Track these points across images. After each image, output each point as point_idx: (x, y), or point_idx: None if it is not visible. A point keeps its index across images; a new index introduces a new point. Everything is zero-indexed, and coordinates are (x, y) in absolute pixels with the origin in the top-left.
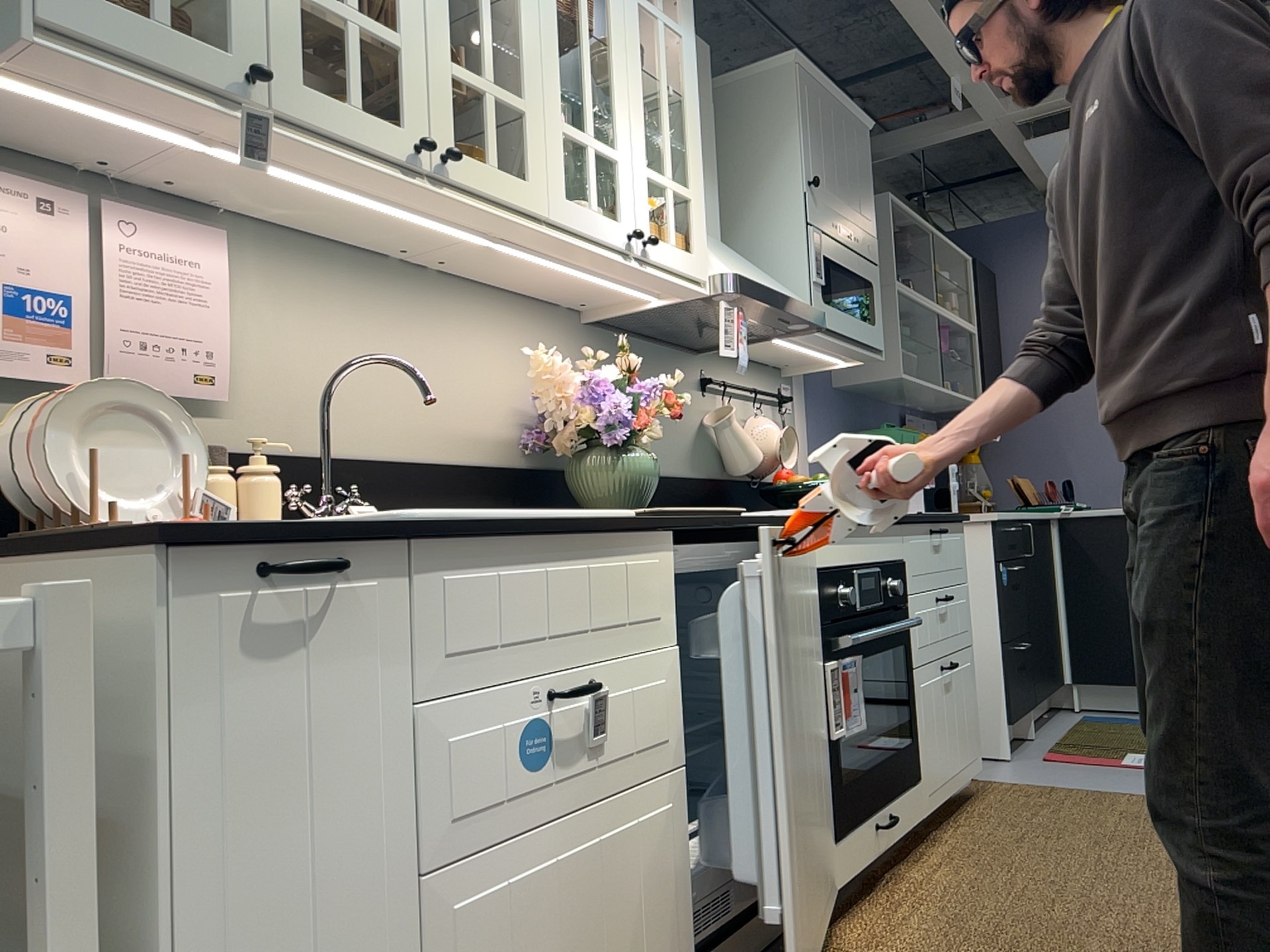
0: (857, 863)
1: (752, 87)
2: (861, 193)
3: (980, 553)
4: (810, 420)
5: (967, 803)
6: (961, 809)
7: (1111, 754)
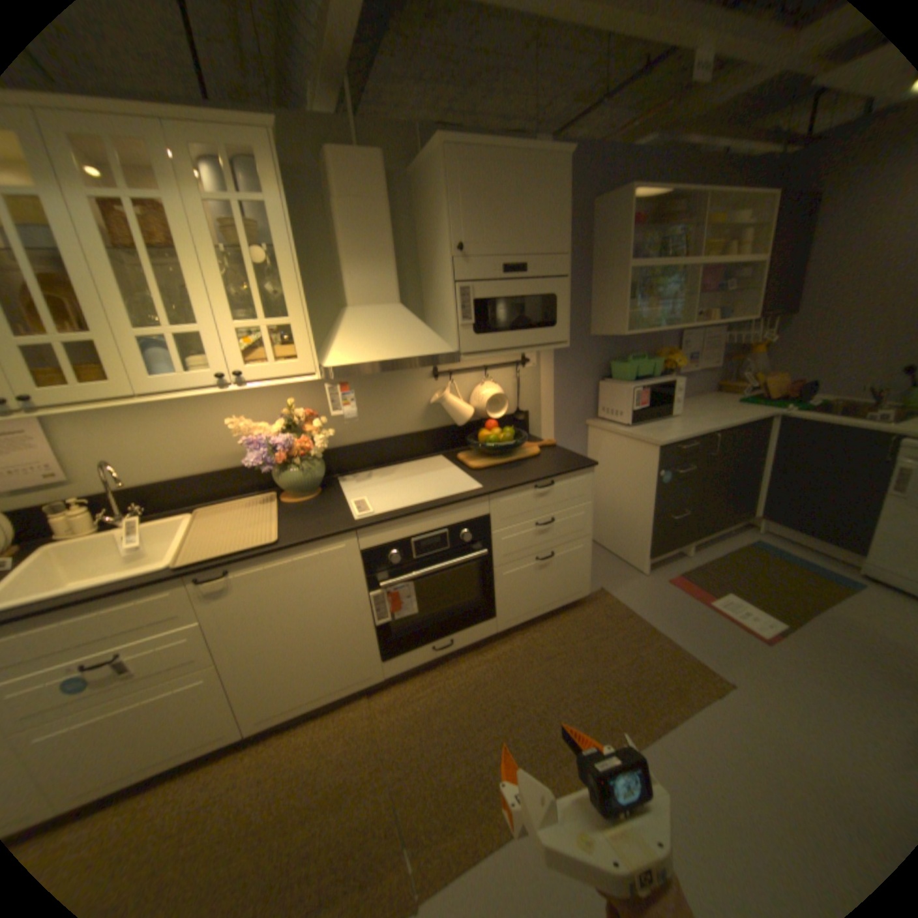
0: (406, 667)
1: (428, 164)
2: (542, 223)
3: (650, 462)
4: (553, 366)
5: (567, 612)
6: (557, 617)
7: (715, 593)
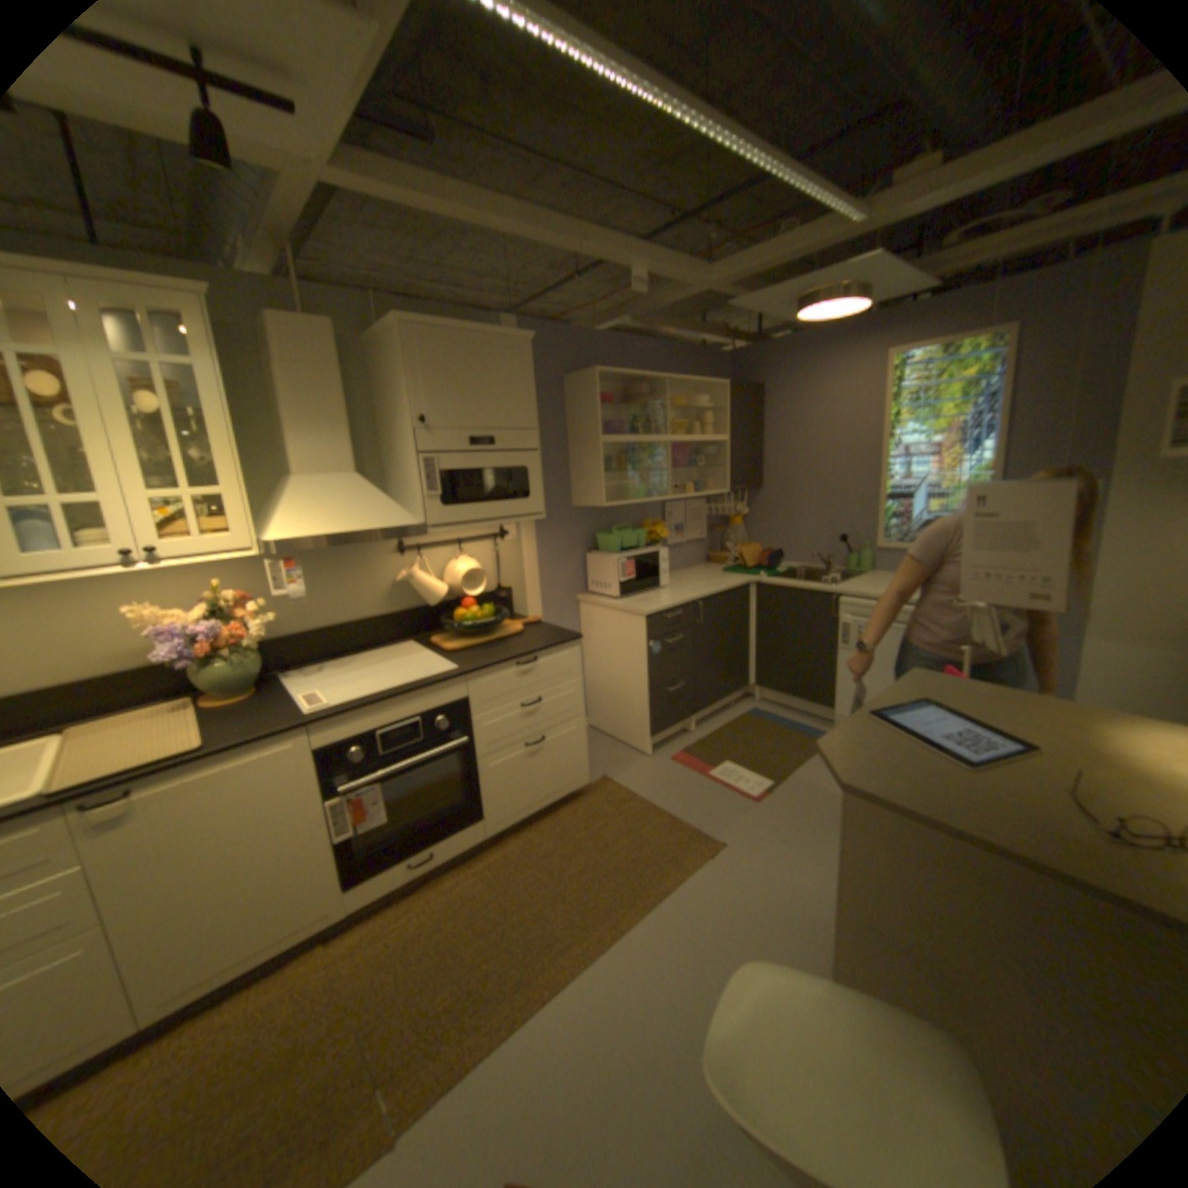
0: (375, 895)
1: (386, 337)
2: (507, 400)
3: (639, 634)
4: (536, 539)
5: (567, 806)
6: (555, 813)
7: (714, 763)
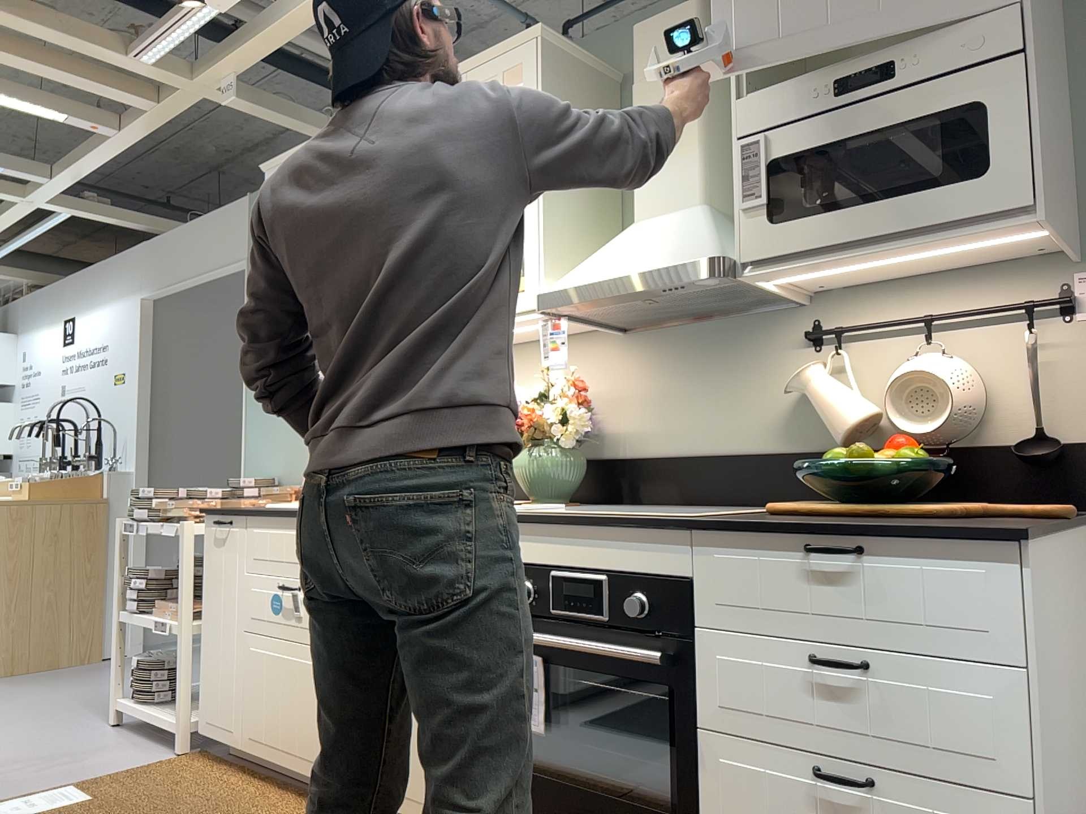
0: None
1: None
2: None
3: None
4: None
5: None
6: None
7: None
